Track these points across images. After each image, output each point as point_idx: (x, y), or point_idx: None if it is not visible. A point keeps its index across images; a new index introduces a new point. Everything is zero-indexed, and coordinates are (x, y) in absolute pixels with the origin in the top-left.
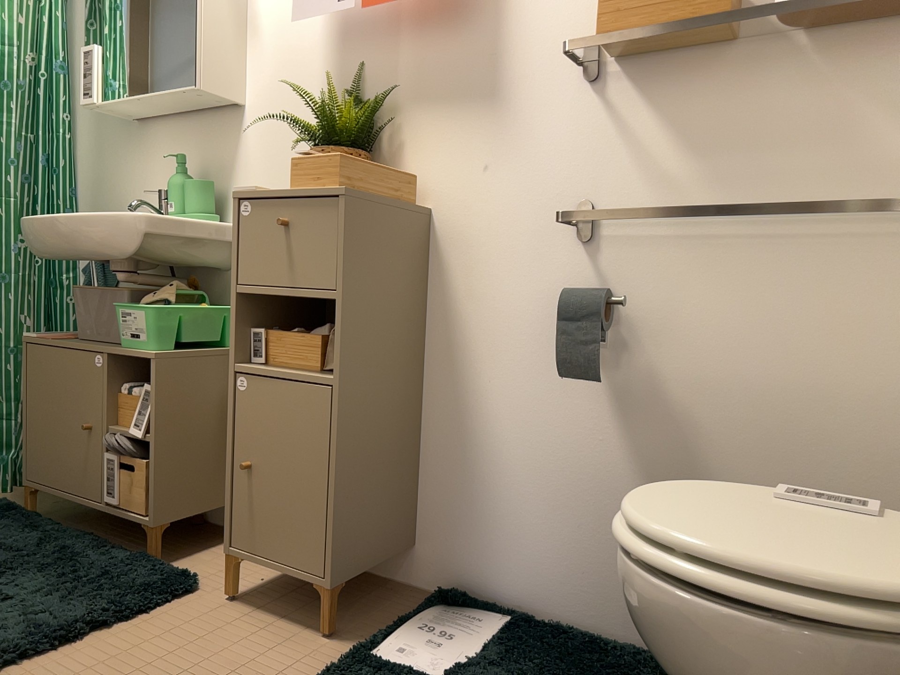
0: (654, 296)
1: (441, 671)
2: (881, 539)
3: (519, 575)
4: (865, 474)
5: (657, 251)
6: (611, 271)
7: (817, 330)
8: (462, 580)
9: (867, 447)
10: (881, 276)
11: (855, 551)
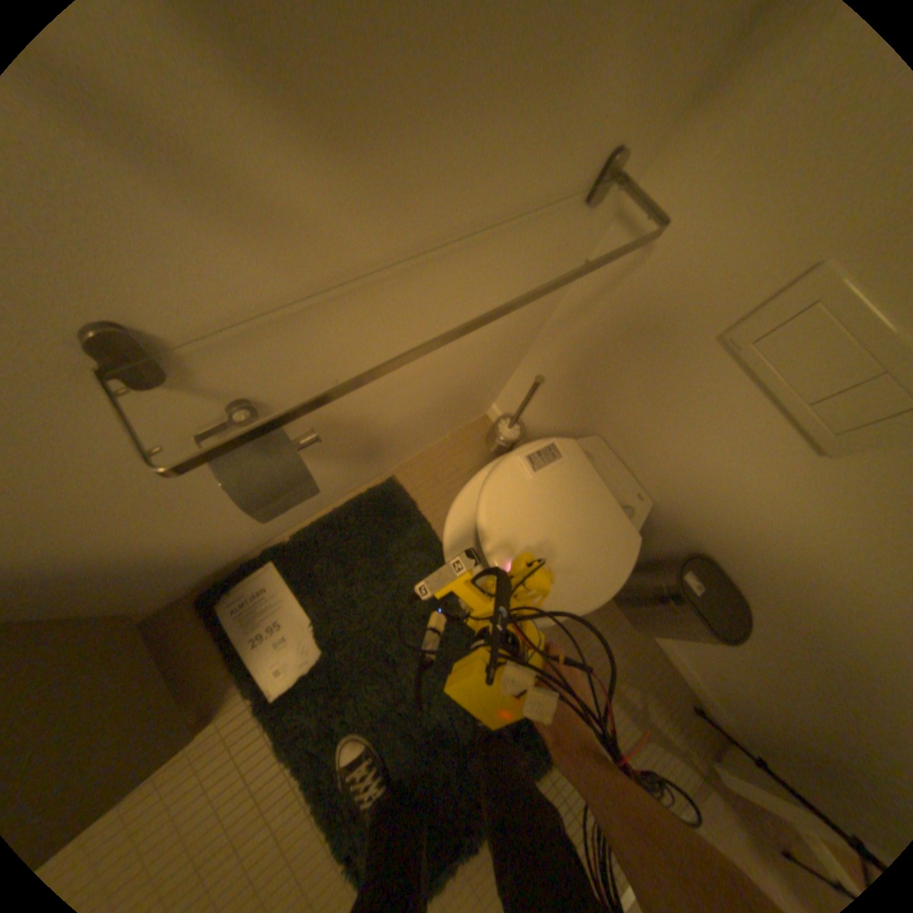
0: (315, 369)
1: (315, 653)
2: (590, 507)
3: (250, 545)
4: (478, 369)
5: (306, 326)
6: (236, 380)
7: (474, 314)
8: (198, 581)
9: (483, 357)
10: (536, 251)
11: (601, 539)
